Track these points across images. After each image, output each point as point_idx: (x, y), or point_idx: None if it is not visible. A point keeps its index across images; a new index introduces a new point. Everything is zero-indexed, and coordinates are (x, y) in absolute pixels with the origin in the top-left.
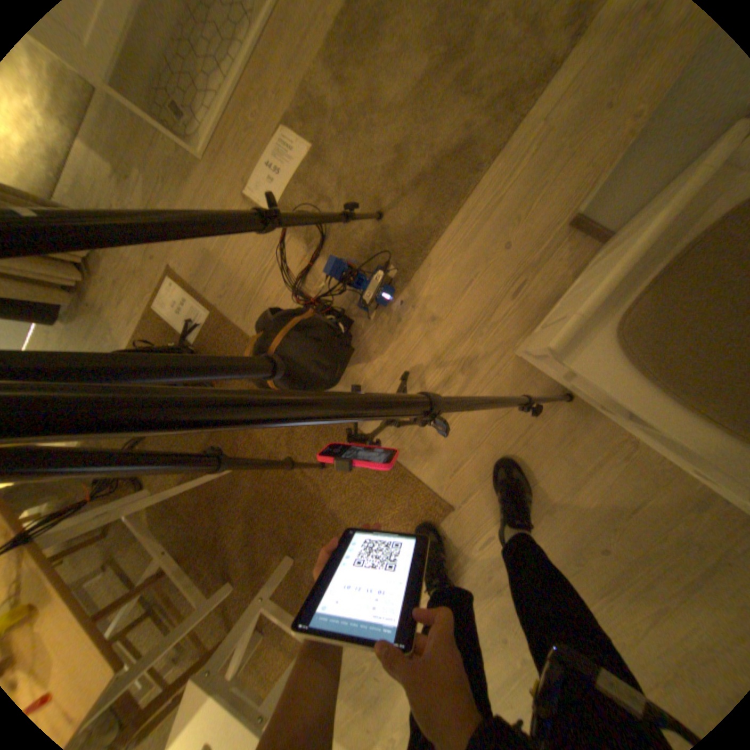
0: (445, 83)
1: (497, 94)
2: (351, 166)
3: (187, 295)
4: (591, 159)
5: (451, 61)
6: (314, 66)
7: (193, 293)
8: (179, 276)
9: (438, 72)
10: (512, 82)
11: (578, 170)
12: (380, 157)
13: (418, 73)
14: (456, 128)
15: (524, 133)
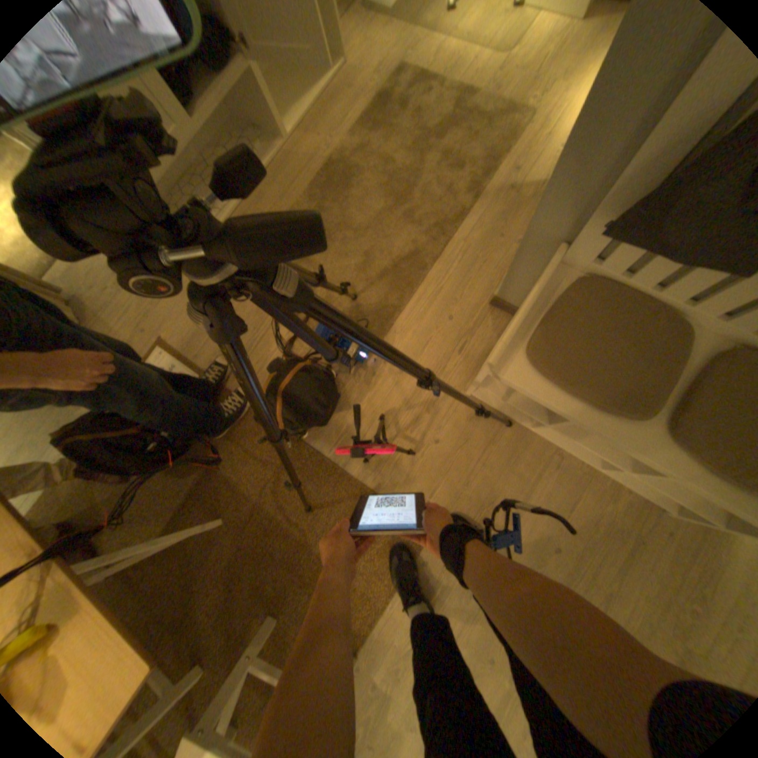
0: (397, 216)
1: (432, 224)
2: (331, 263)
3: (177, 361)
4: (496, 264)
5: (399, 203)
6: (301, 198)
7: (183, 360)
8: (170, 345)
9: (391, 209)
10: (441, 218)
11: (490, 271)
12: (353, 258)
13: (377, 208)
14: (407, 242)
15: (452, 247)
